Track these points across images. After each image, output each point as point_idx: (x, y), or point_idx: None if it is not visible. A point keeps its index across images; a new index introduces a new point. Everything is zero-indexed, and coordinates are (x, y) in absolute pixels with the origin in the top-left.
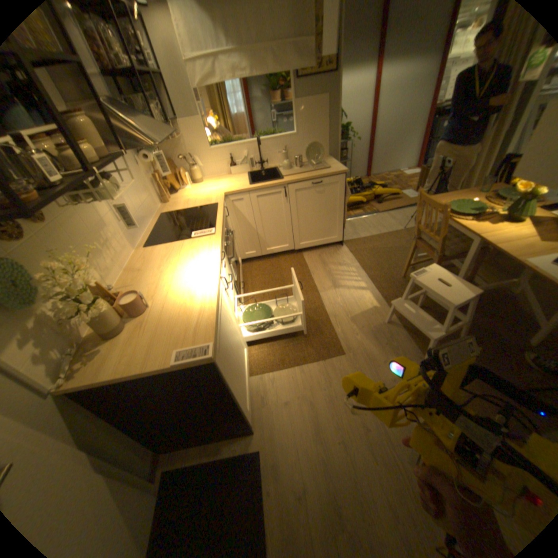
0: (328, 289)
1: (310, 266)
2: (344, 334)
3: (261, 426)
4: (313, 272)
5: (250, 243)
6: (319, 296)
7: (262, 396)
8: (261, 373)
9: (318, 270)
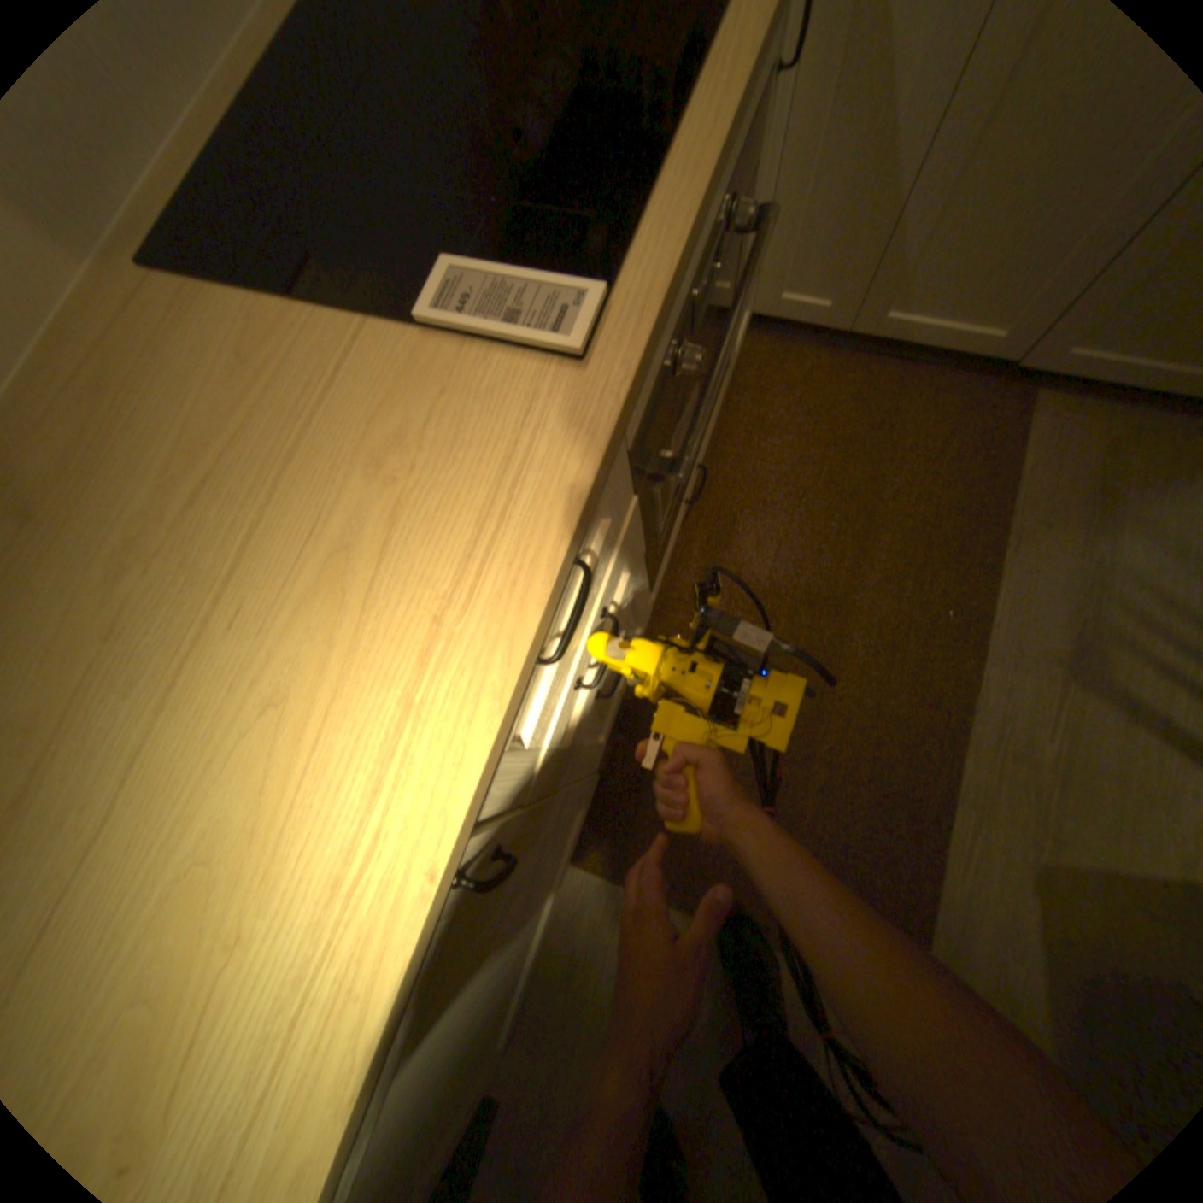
0: (1043, 671)
1: (1039, 494)
2: (977, 927)
3: (538, 1045)
4: (1034, 536)
5: (832, 255)
6: (983, 681)
7: (580, 955)
8: (610, 880)
9: (1063, 534)
